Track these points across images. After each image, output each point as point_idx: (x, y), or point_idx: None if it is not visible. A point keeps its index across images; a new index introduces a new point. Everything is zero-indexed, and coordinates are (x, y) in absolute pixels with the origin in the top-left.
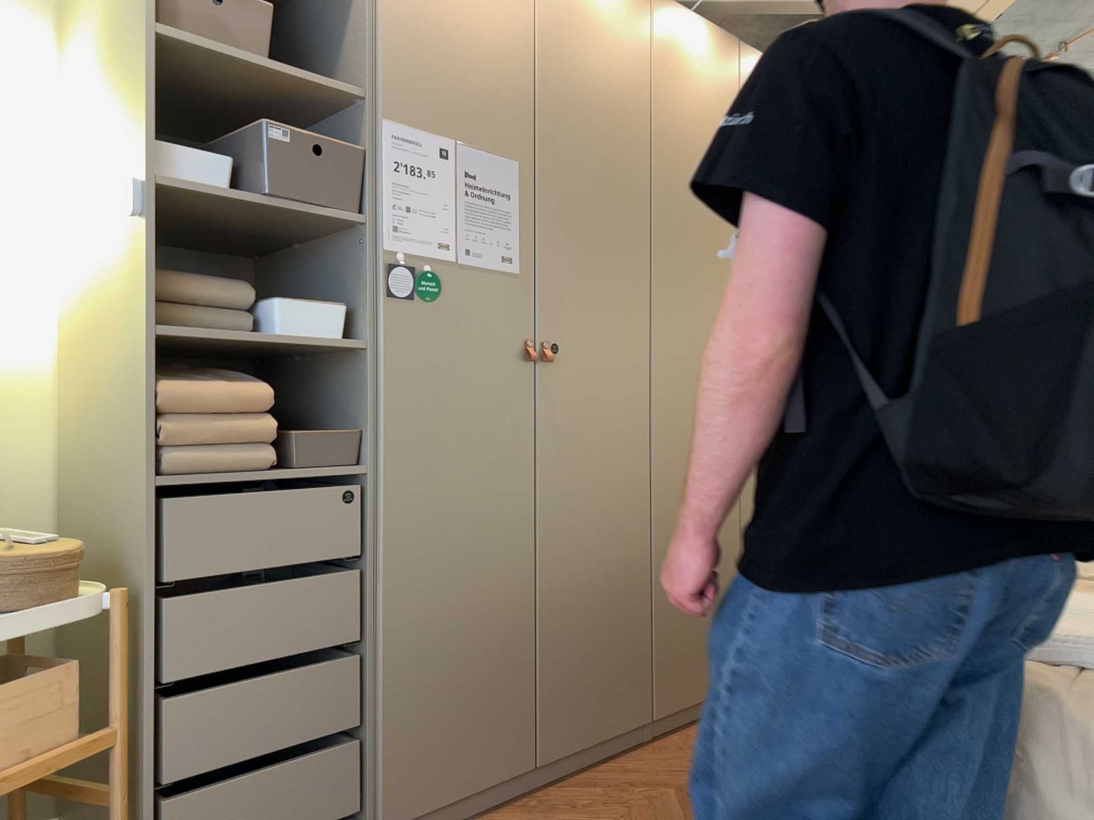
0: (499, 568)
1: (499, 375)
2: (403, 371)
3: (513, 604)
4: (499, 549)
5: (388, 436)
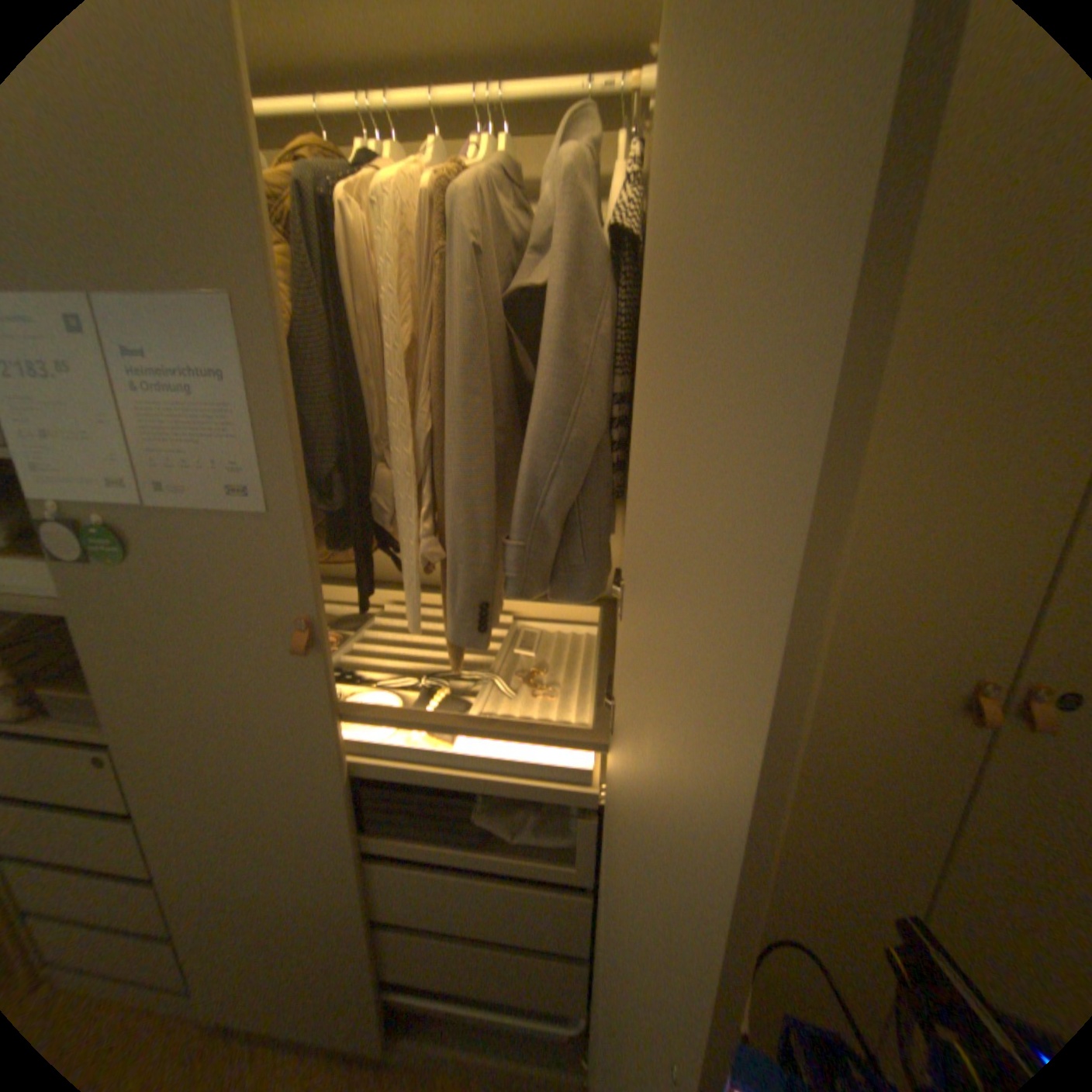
0: (303, 882)
1: (261, 669)
2: (108, 654)
3: (332, 920)
4: (299, 863)
5: (111, 721)
